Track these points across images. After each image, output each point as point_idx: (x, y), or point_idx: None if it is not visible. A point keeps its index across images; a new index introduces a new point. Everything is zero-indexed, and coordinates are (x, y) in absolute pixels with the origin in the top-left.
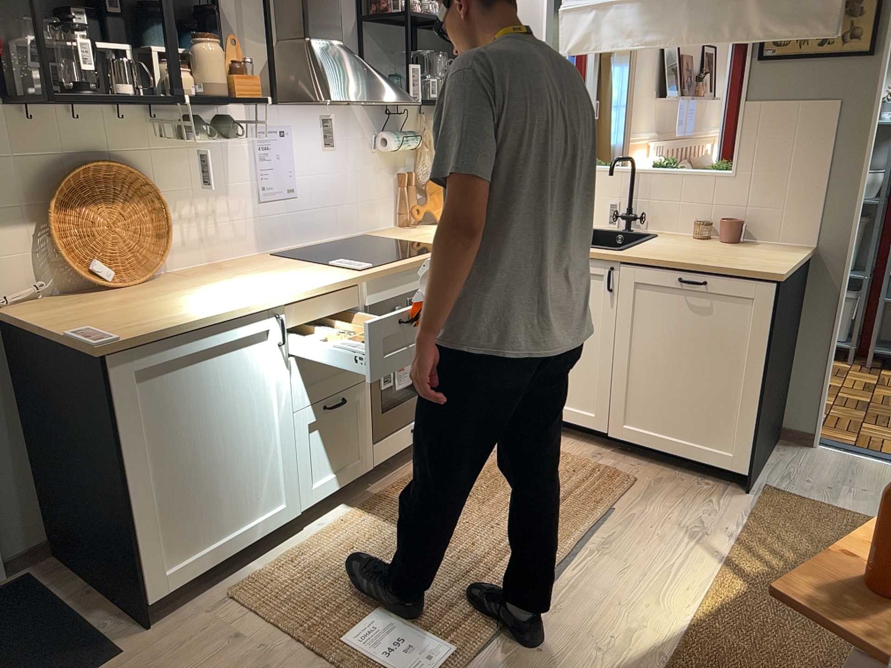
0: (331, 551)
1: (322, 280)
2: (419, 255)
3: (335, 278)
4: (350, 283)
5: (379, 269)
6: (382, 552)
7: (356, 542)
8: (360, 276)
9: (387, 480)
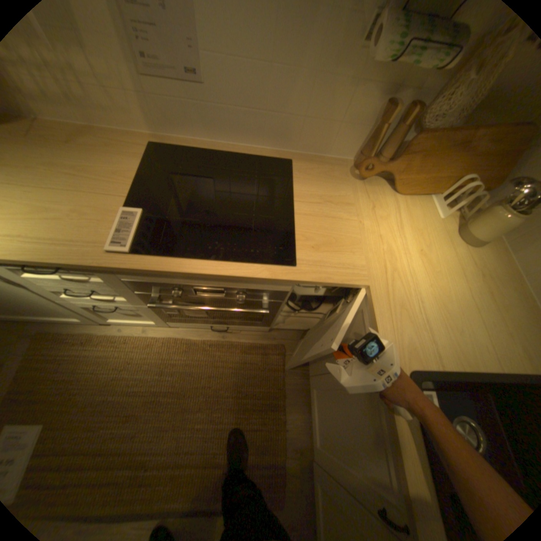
0: (91, 357)
1: (43, 243)
2: (226, 262)
3: (58, 249)
4: (66, 267)
5: (128, 264)
6: (101, 385)
7: (105, 364)
8: (86, 264)
9: (185, 331)
